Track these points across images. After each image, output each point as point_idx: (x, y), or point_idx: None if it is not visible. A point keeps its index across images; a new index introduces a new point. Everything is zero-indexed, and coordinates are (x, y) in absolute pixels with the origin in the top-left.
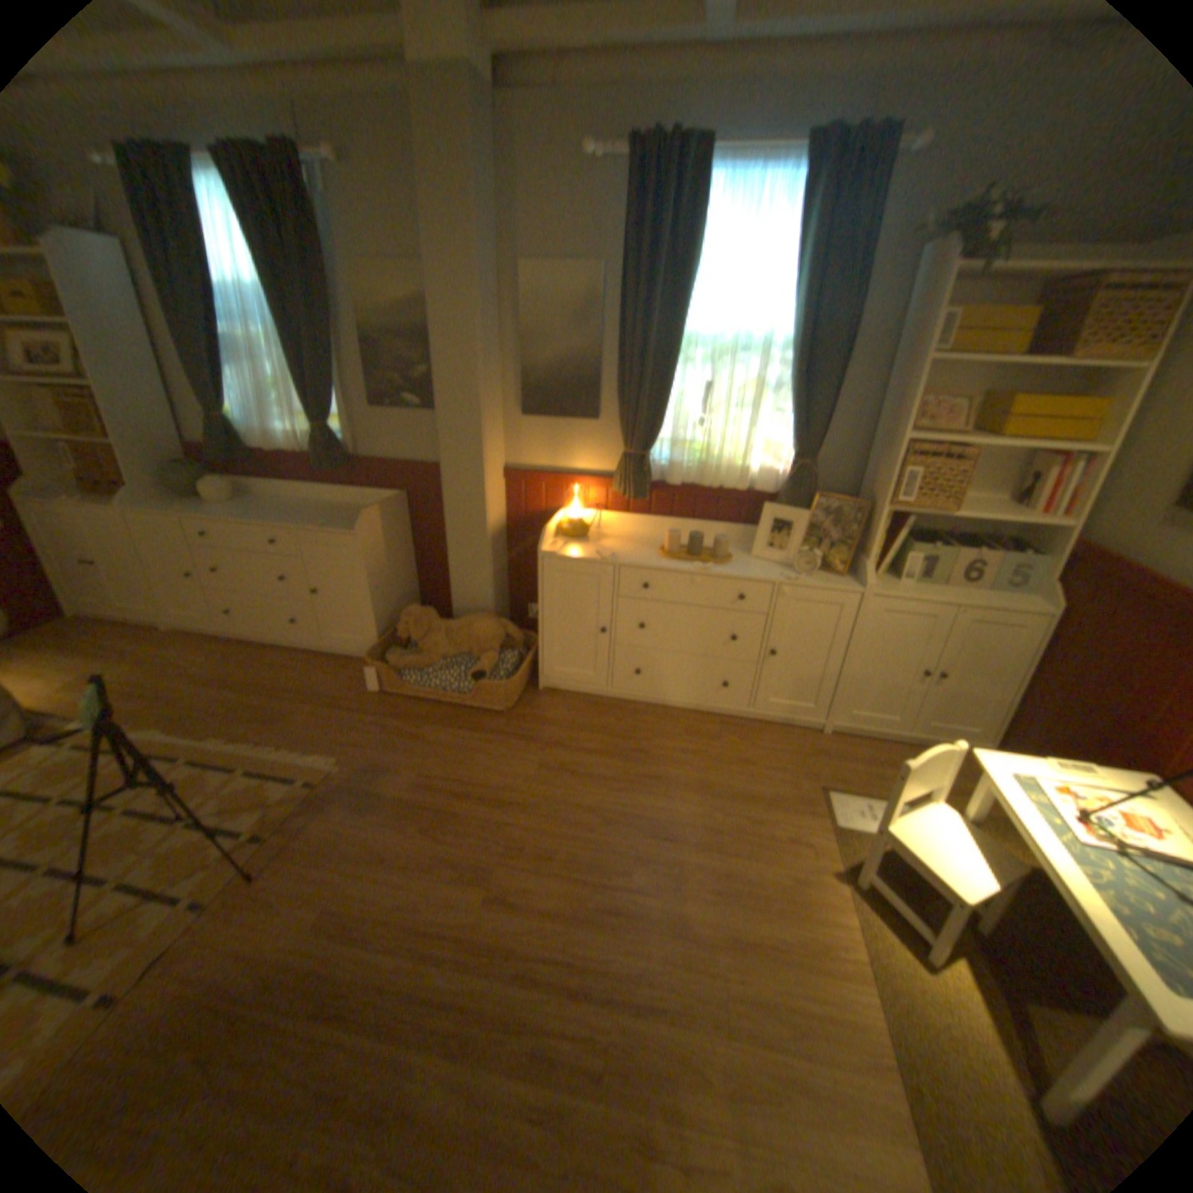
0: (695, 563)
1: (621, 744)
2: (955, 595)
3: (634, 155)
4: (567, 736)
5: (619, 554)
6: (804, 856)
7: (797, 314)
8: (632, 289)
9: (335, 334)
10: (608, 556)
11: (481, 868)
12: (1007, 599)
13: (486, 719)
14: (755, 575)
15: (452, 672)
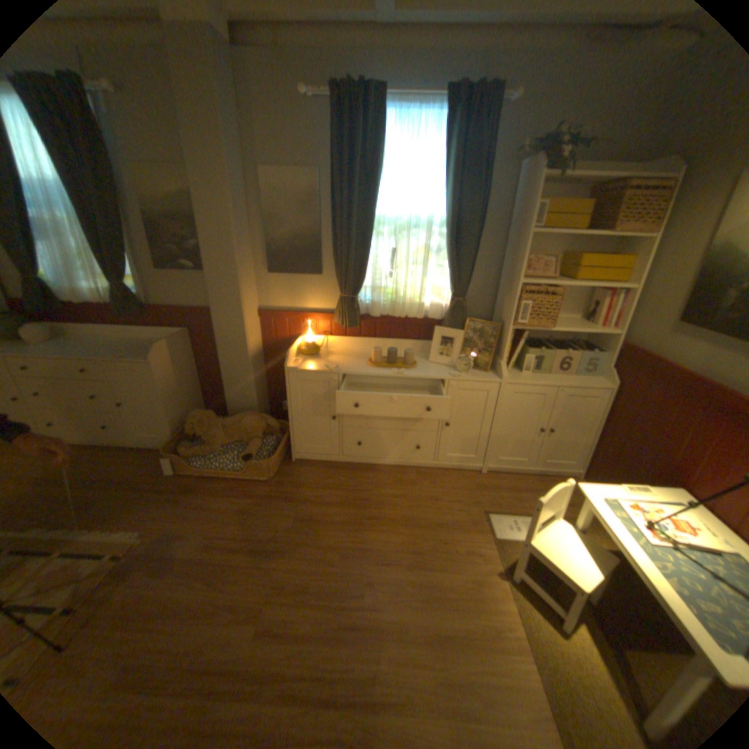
0: (393, 368)
1: (351, 495)
2: (555, 379)
3: (333, 95)
4: (313, 494)
5: (342, 365)
6: (477, 563)
7: (447, 203)
8: (339, 186)
9: (124, 216)
10: (334, 367)
11: (252, 607)
12: (586, 380)
13: (254, 486)
14: (432, 374)
15: (228, 455)
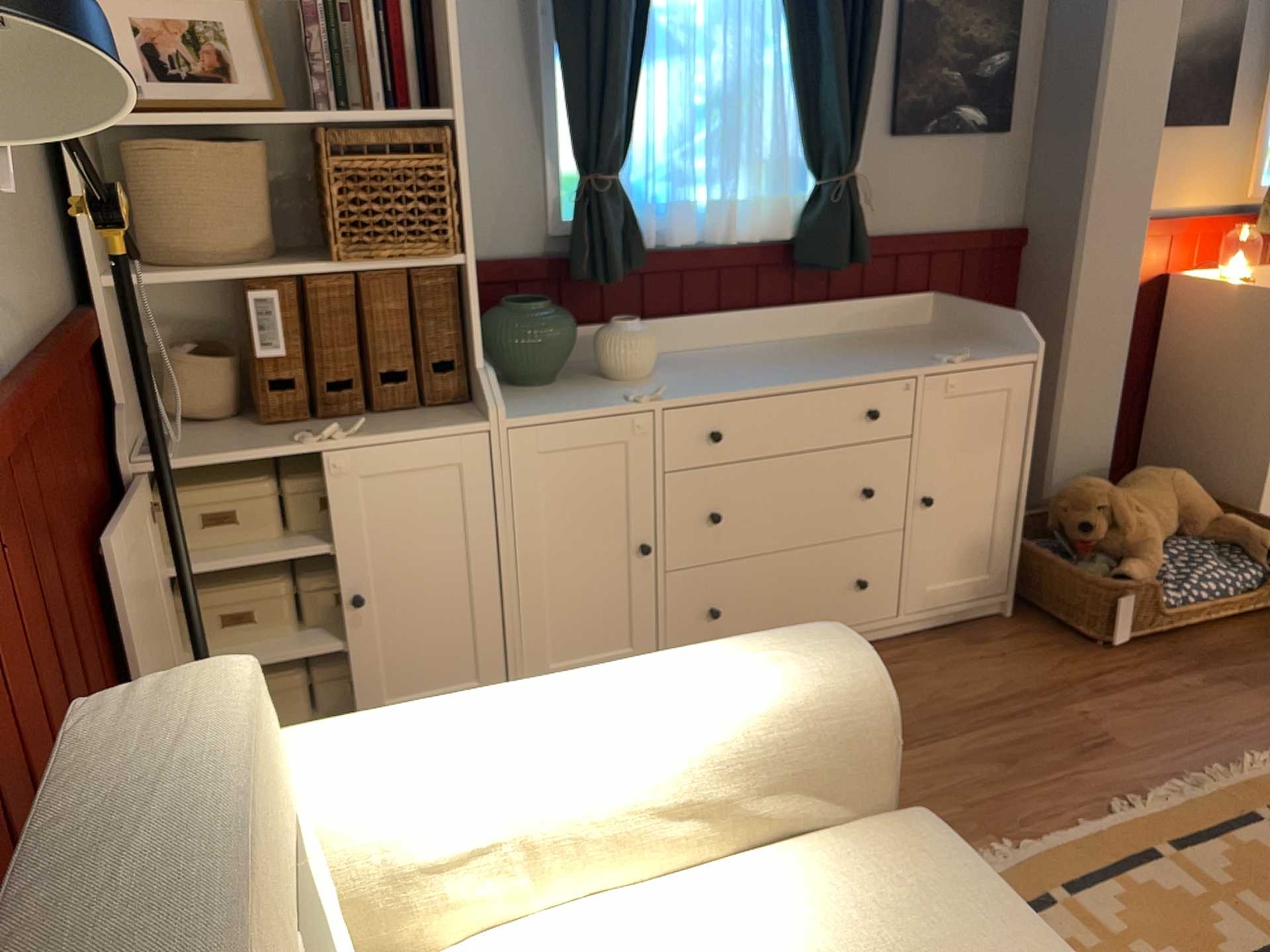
0: None
1: None
2: None
3: None
4: None
5: None
6: None
7: None
8: None
9: None
10: None
11: None
12: None
13: None
14: None
15: (1212, 559)
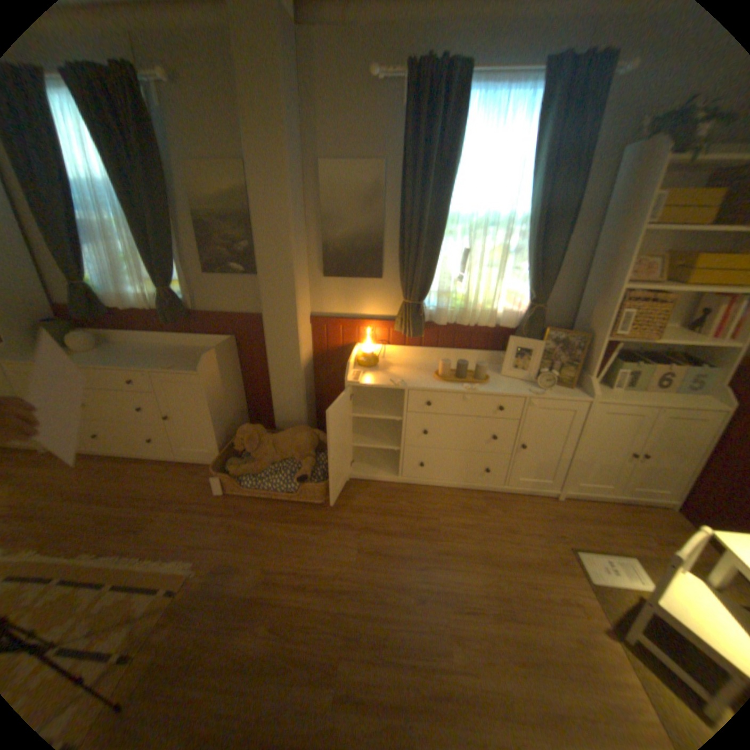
0: (464, 382)
1: (417, 523)
2: (655, 398)
3: (410, 75)
4: (374, 520)
5: (406, 378)
6: (578, 615)
7: (533, 197)
8: (409, 179)
9: (174, 216)
10: (399, 381)
11: (327, 662)
12: (691, 400)
13: (310, 510)
14: (511, 391)
15: (281, 474)
